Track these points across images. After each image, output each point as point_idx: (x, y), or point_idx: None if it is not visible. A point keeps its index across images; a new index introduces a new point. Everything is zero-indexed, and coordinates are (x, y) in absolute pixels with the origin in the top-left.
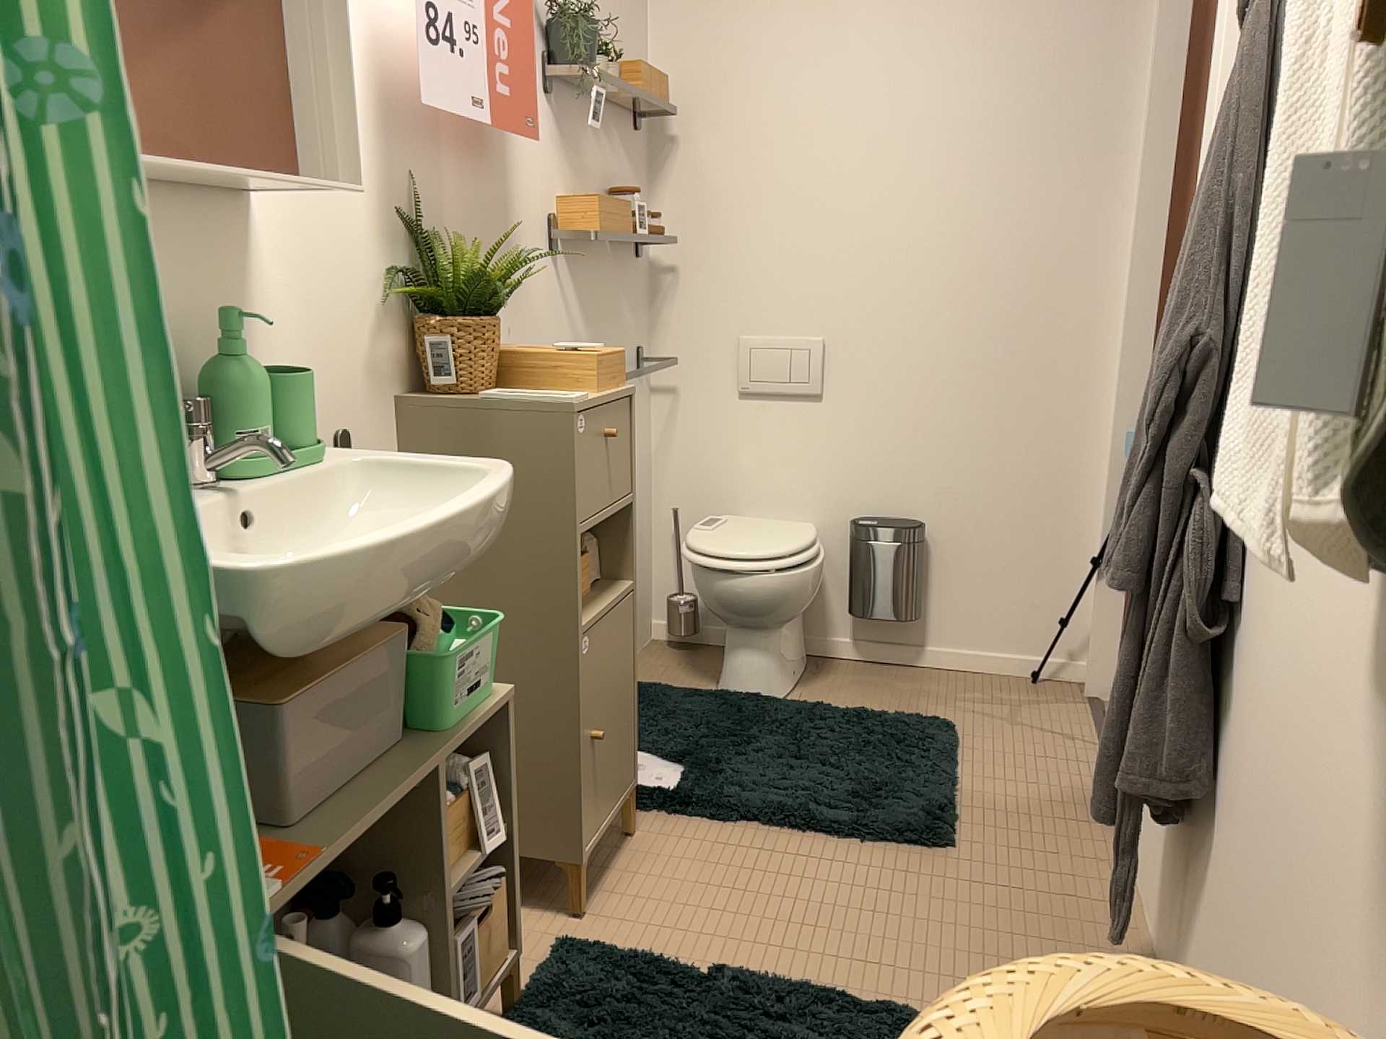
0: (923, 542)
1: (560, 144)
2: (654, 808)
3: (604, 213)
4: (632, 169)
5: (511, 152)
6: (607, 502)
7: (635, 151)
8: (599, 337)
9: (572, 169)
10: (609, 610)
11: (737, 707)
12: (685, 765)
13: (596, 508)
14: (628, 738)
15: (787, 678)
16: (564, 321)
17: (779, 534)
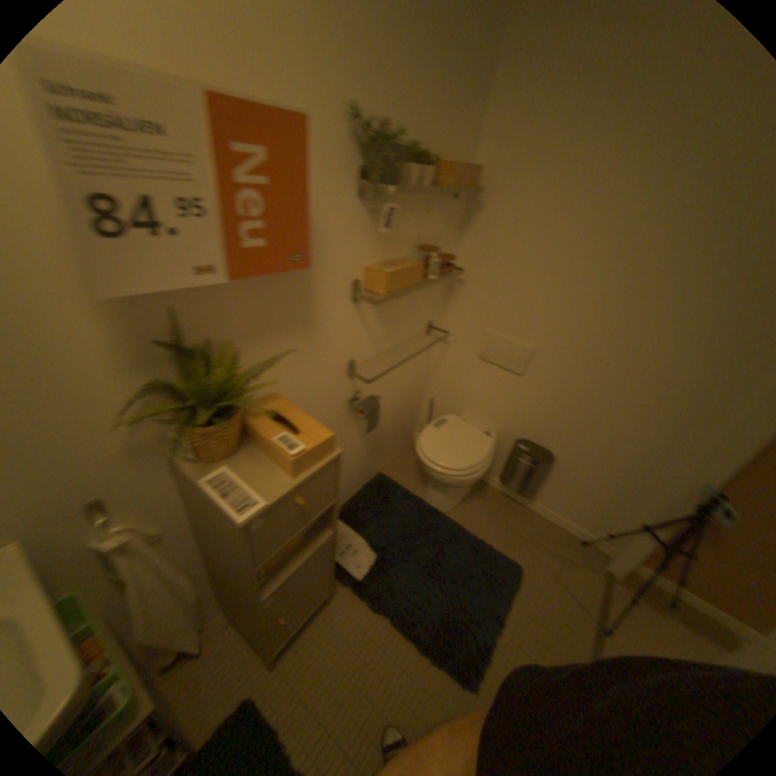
0: (550, 470)
1: (371, 224)
2: (346, 588)
3: (391, 278)
4: (448, 219)
5: (310, 247)
6: (296, 530)
7: (453, 205)
8: (395, 329)
9: (383, 238)
10: (298, 568)
11: (421, 516)
12: (376, 557)
13: (280, 545)
14: (319, 591)
15: (454, 503)
16: (361, 334)
17: (470, 444)
